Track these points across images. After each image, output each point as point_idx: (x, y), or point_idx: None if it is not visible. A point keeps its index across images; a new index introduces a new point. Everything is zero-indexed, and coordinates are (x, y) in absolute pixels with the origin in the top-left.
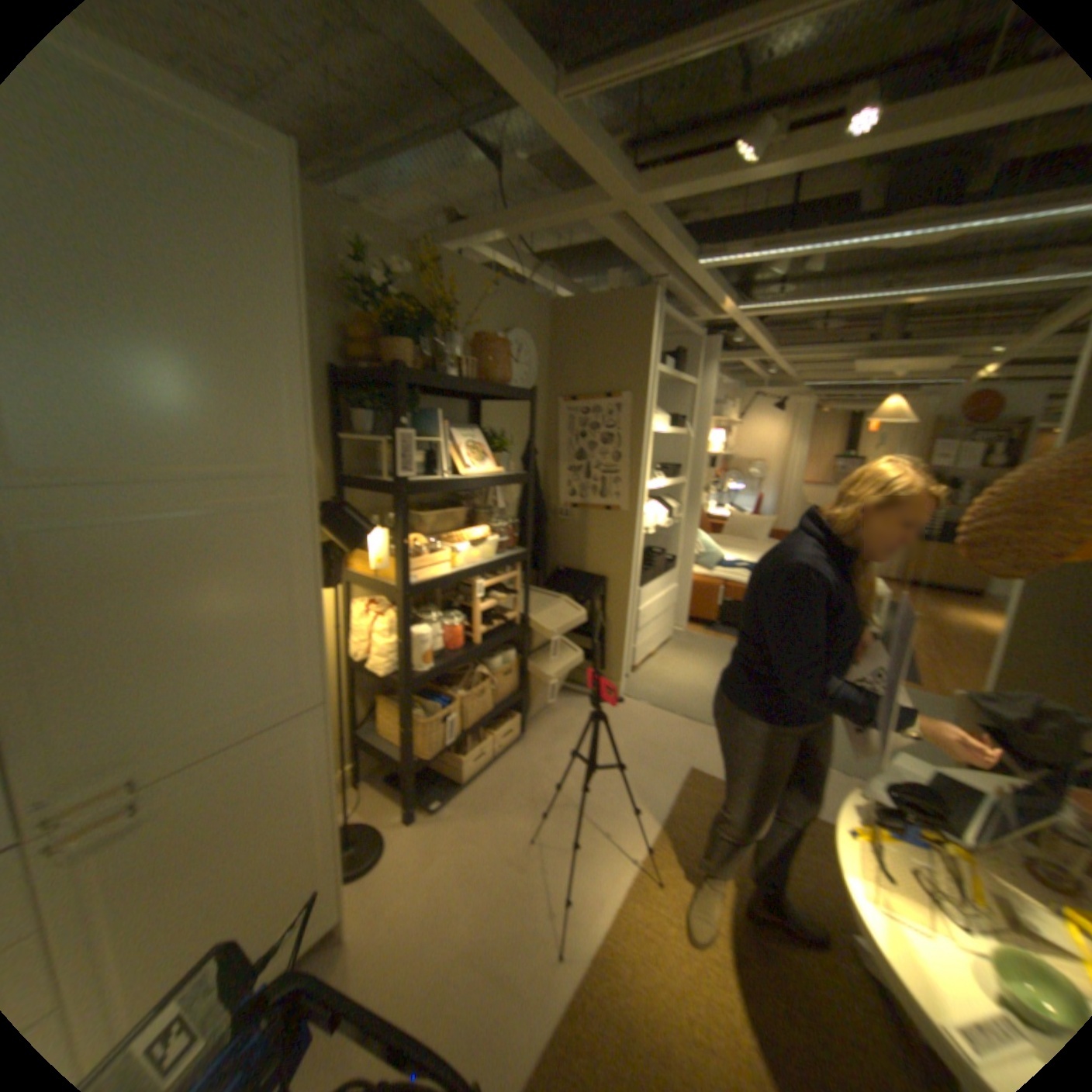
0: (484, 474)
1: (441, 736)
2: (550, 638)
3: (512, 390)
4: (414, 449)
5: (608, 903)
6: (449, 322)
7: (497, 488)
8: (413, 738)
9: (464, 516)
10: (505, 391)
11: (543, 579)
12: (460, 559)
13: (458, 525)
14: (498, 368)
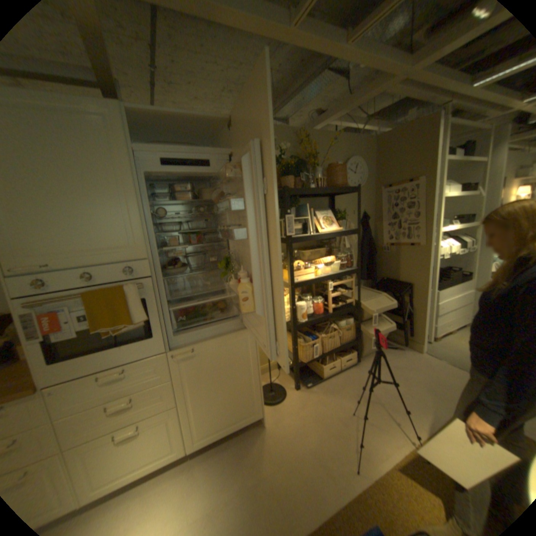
0: (330, 231)
1: (310, 353)
2: (374, 314)
3: (346, 188)
4: (296, 222)
5: (391, 457)
6: (314, 162)
7: (344, 237)
8: (297, 350)
9: (323, 251)
10: (343, 189)
11: (375, 284)
12: (318, 271)
13: (320, 256)
14: (338, 178)
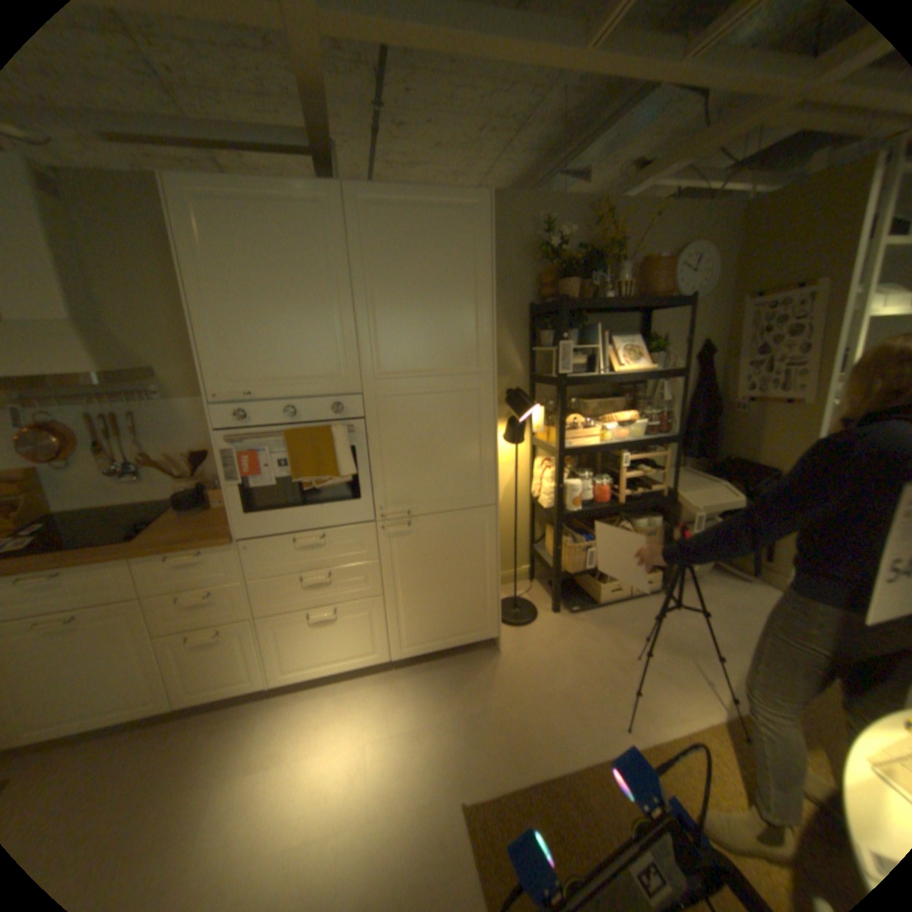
0: (634, 370)
1: (581, 559)
2: (700, 515)
3: (672, 298)
4: (576, 354)
5: (687, 723)
6: (618, 254)
7: (662, 382)
8: (559, 553)
9: (620, 404)
10: (666, 299)
11: (713, 467)
12: (606, 434)
13: (615, 410)
14: (657, 282)
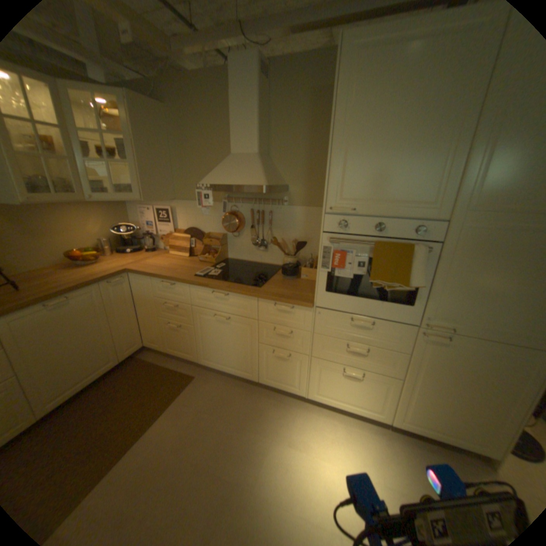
0: None
1: None
2: None
3: None
4: None
5: None
6: None
7: None
8: None
9: None
10: None
11: None
12: None
13: None
14: None
